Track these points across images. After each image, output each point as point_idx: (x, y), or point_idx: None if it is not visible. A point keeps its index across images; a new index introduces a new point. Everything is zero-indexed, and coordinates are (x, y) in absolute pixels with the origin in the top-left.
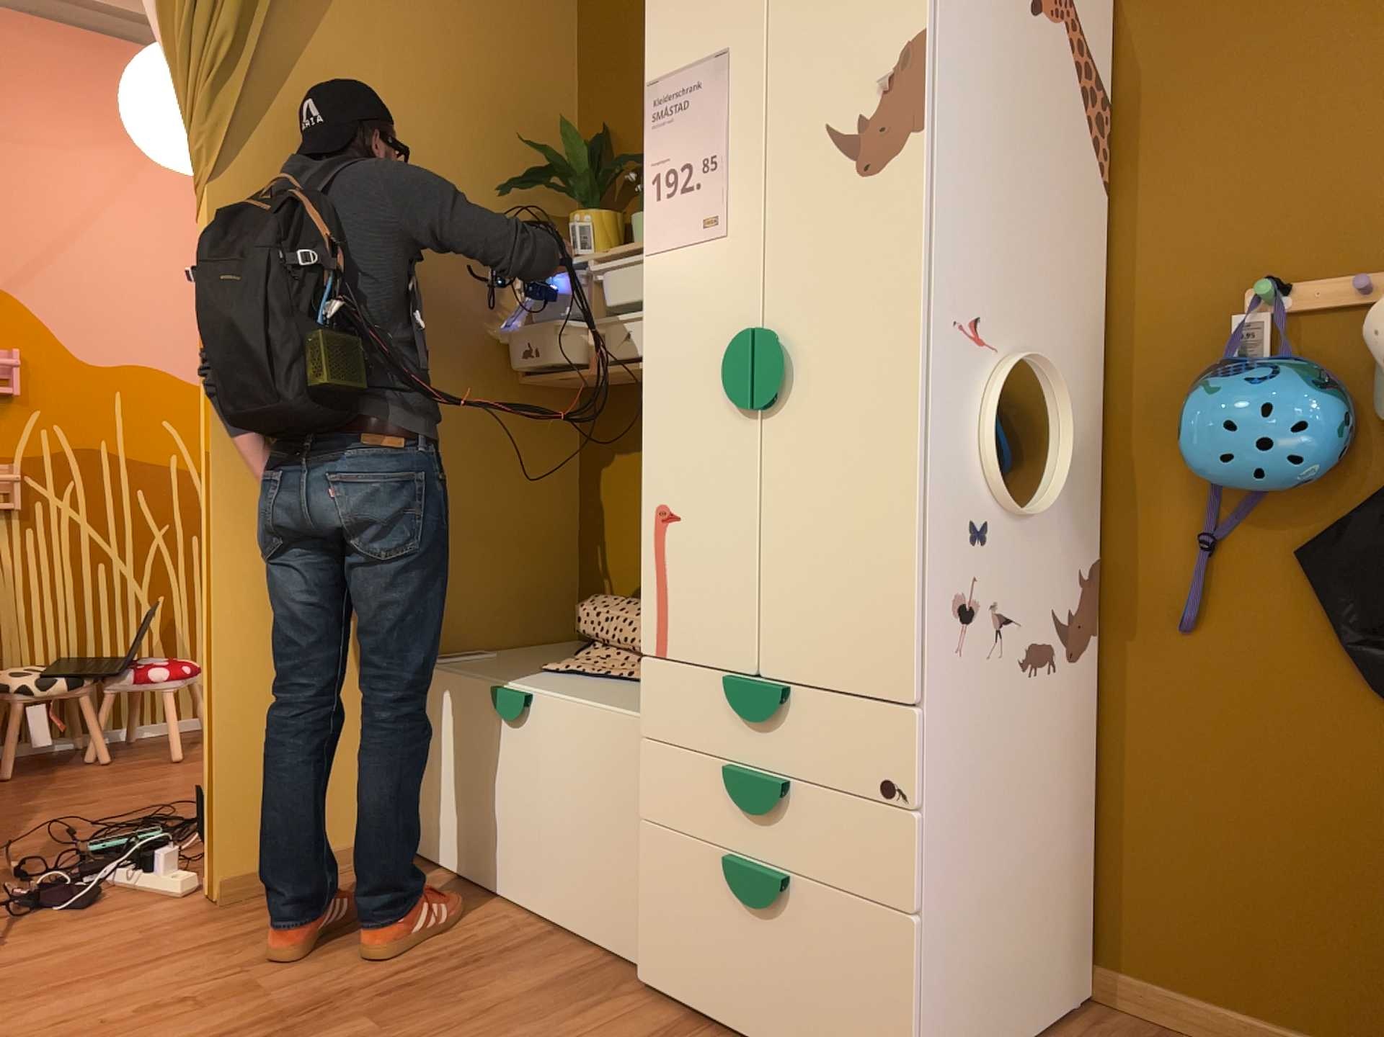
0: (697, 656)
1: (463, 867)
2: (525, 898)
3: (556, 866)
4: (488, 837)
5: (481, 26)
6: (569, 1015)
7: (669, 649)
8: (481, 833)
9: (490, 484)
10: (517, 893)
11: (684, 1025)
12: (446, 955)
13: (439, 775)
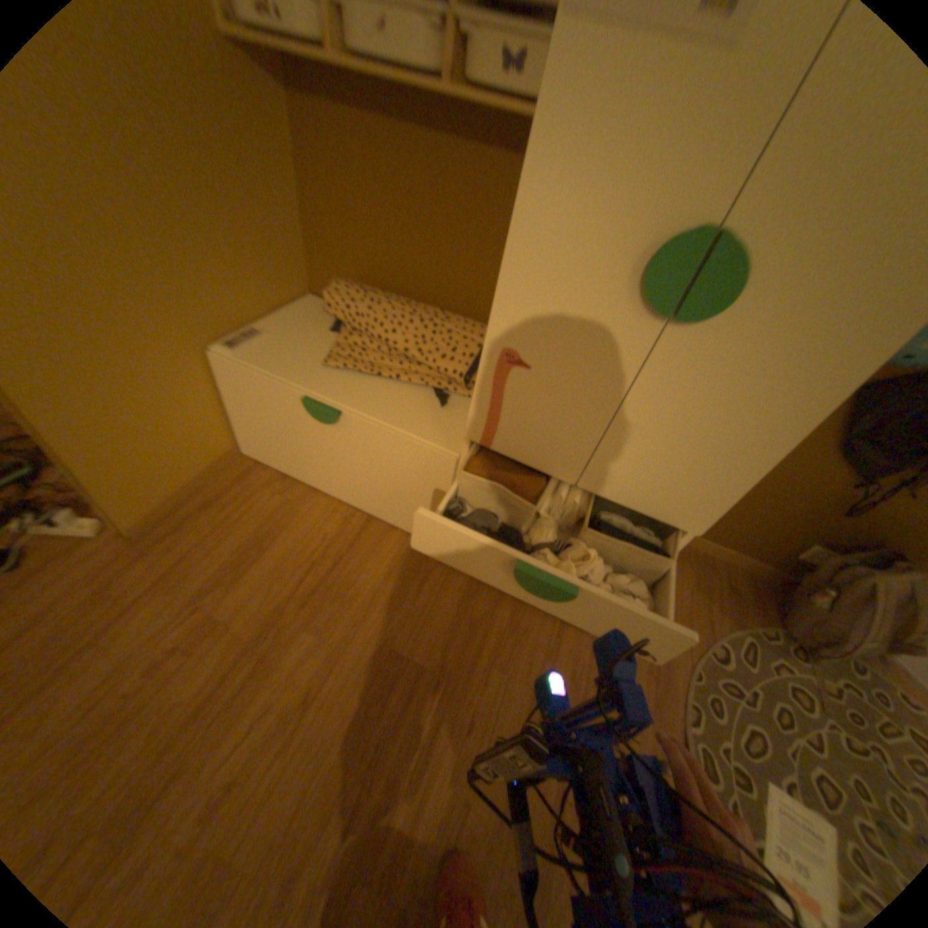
0: (522, 457)
1: (293, 474)
2: (346, 499)
3: (371, 494)
4: (312, 467)
5: None
6: (416, 593)
7: (495, 444)
8: (304, 464)
9: (227, 175)
10: (339, 495)
11: (474, 585)
12: (322, 556)
13: (260, 426)
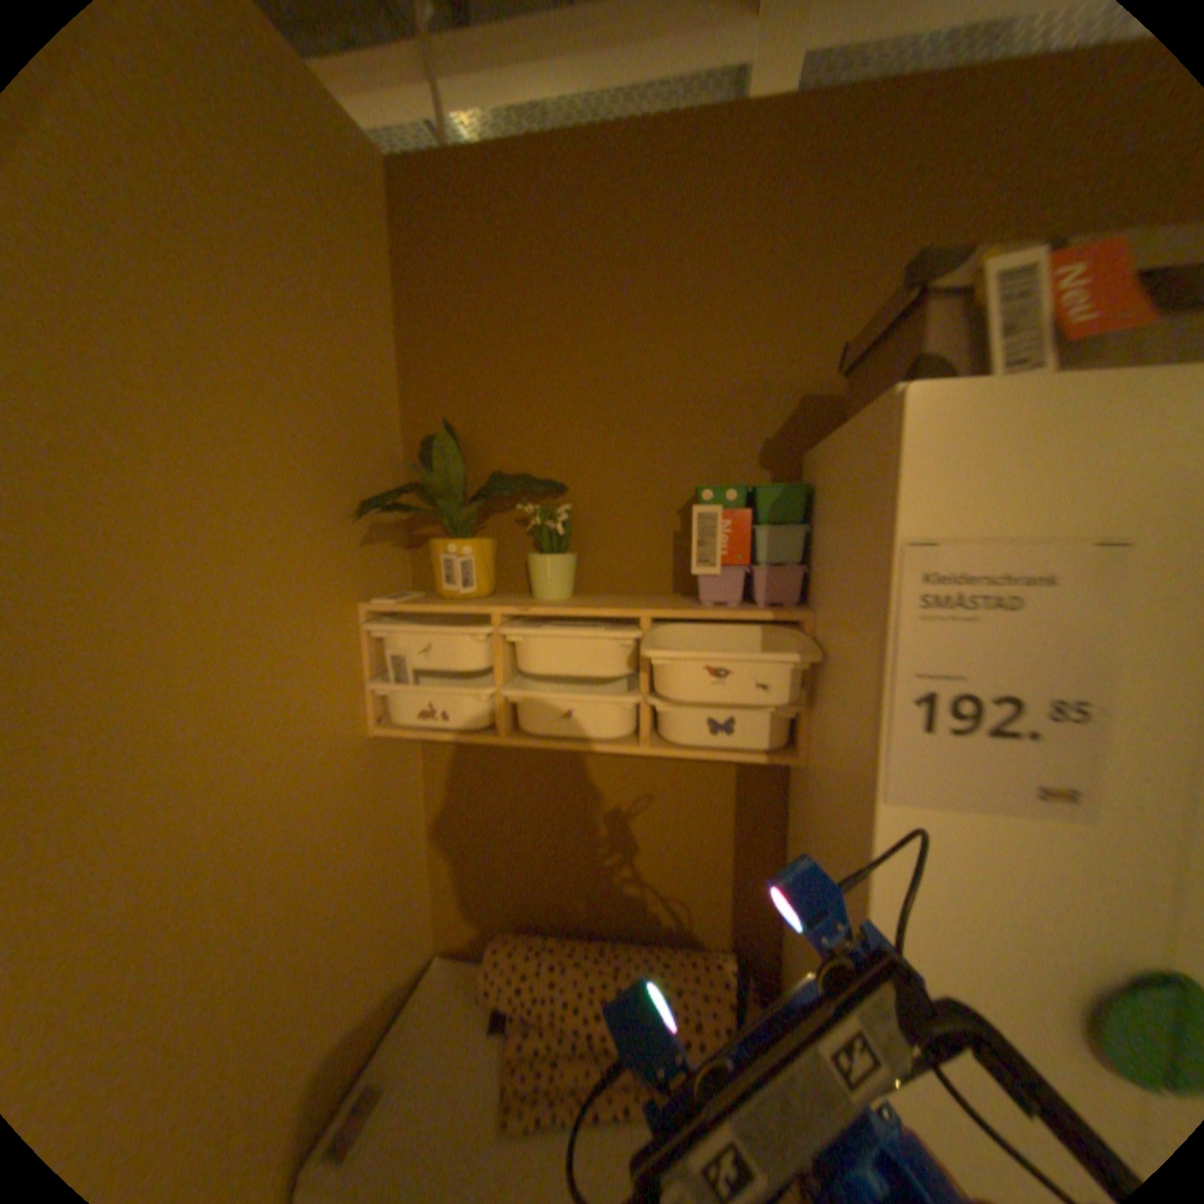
0: None
1: None
2: None
3: None
4: None
5: (296, 269)
6: None
7: None
8: None
9: (359, 870)
10: None
11: None
12: None
13: None
